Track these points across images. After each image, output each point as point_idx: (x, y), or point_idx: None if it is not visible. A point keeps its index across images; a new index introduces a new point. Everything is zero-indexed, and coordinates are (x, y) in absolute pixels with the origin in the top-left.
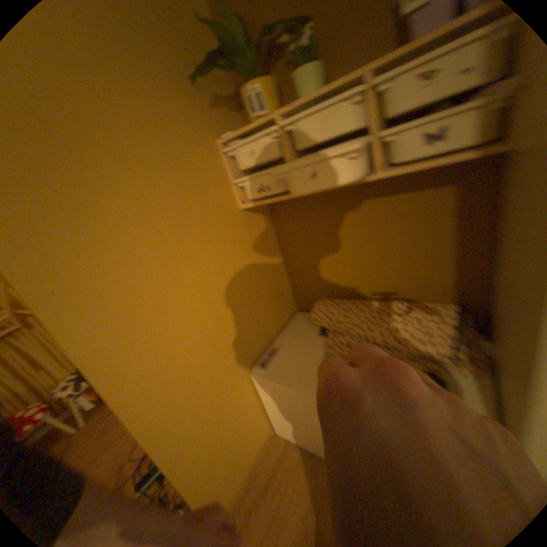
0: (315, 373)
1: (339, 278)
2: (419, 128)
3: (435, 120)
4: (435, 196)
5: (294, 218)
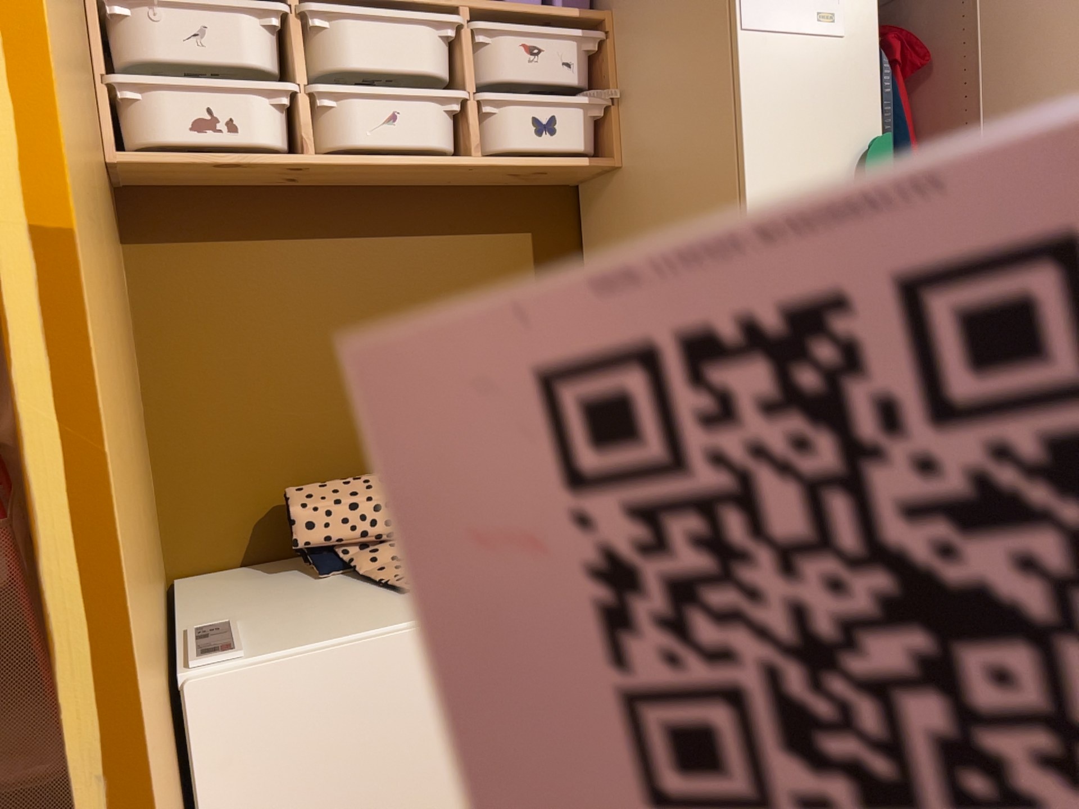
0: (394, 608)
1: (328, 428)
2: (528, 107)
3: (547, 104)
4: (509, 244)
5: (212, 257)
